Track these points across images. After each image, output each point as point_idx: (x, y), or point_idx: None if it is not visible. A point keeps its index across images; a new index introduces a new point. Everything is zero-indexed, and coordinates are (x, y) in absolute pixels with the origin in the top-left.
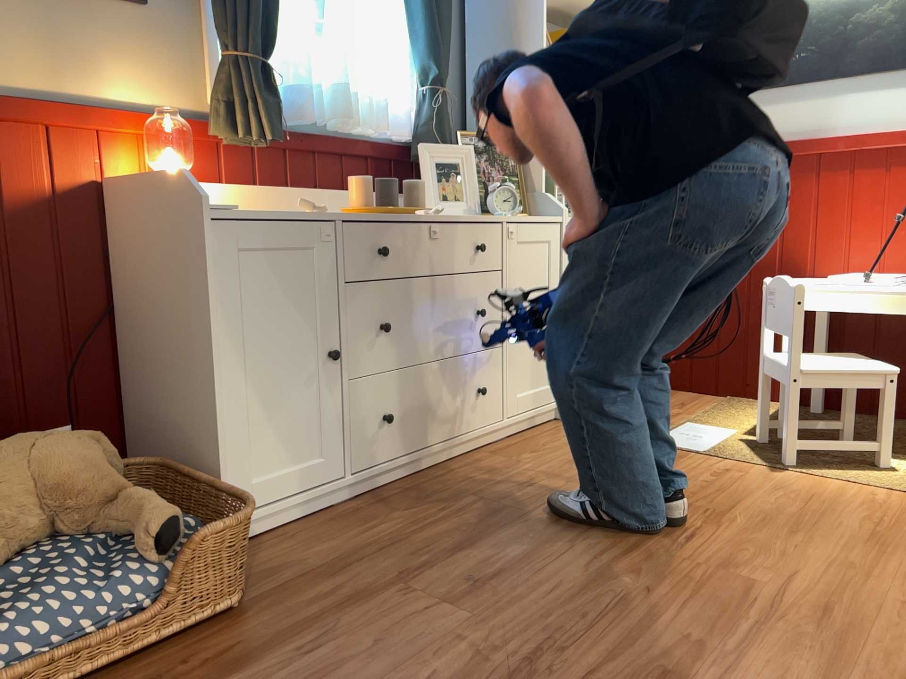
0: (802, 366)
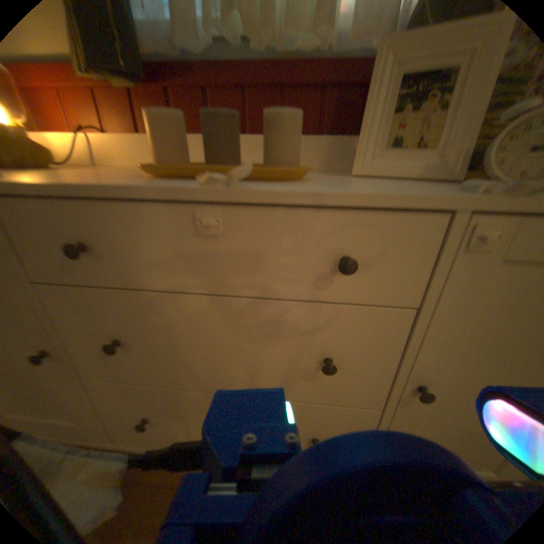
0: None
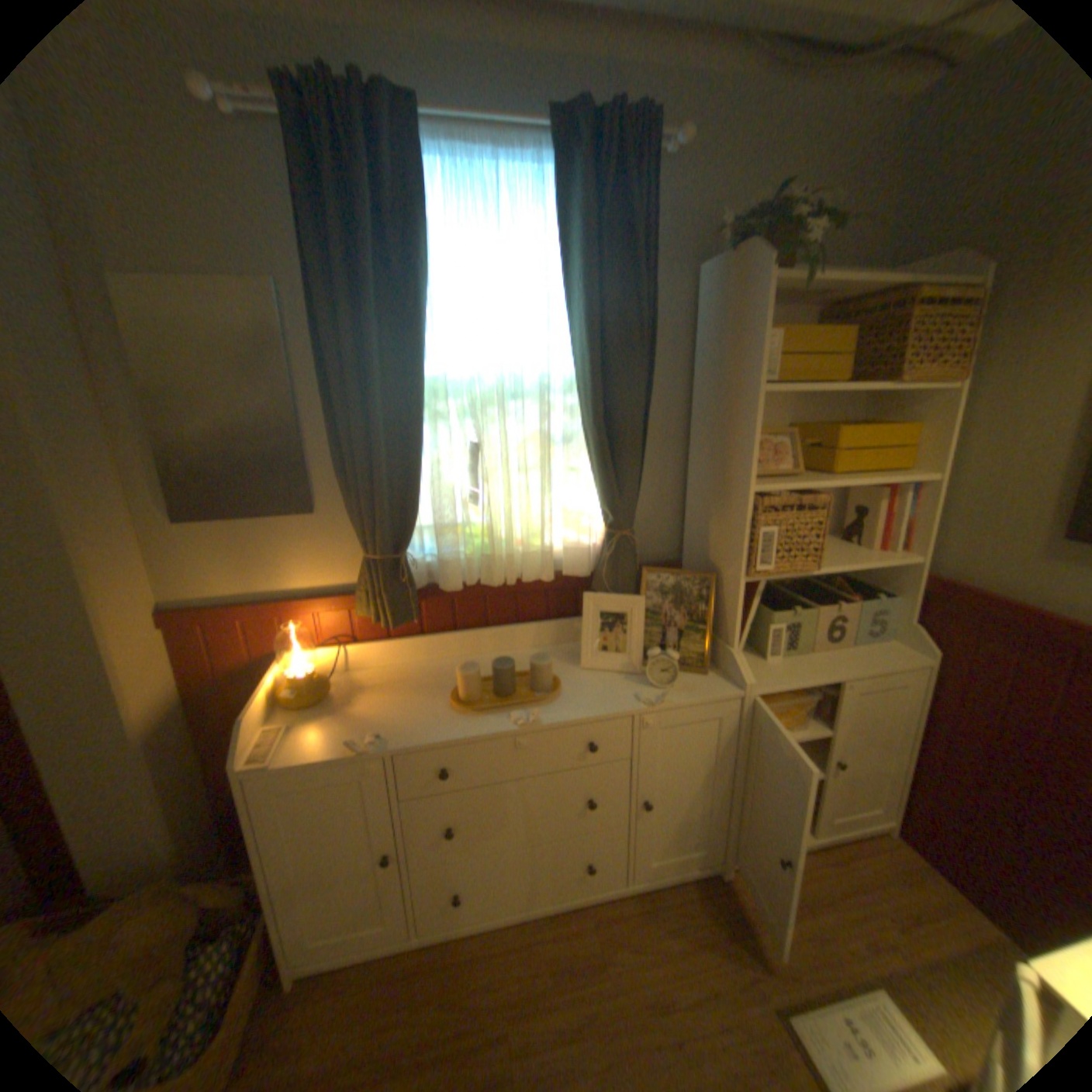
0: None
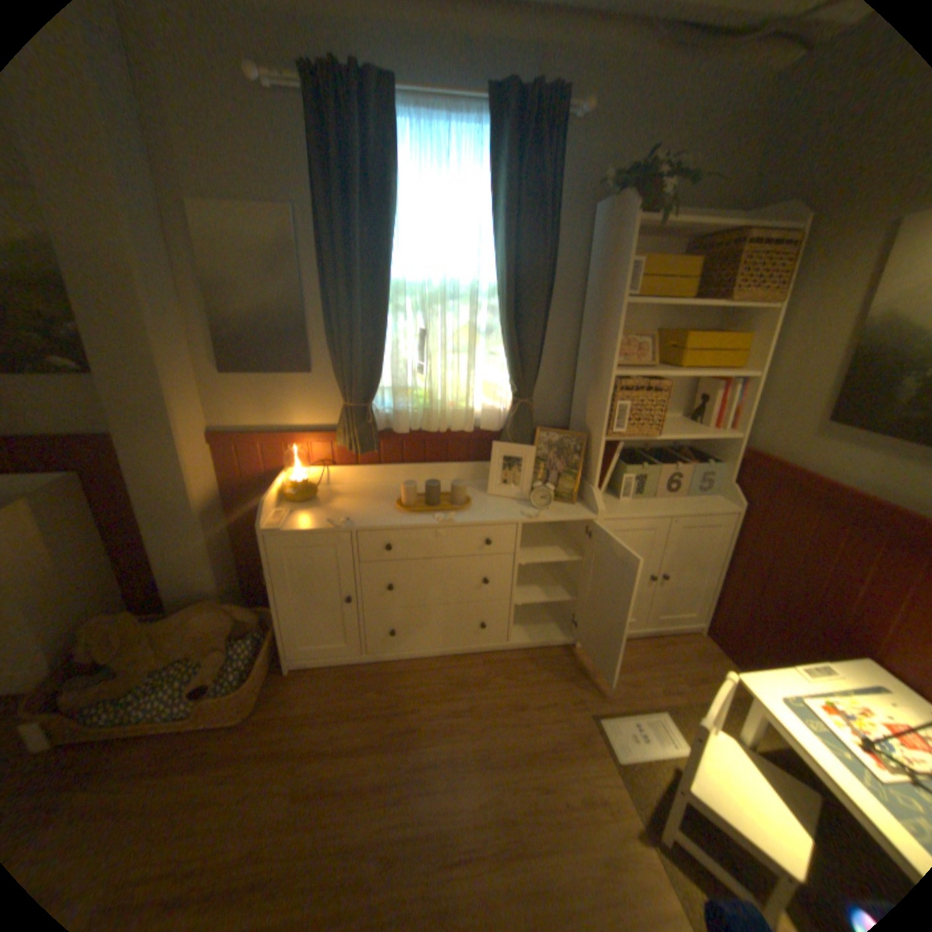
0: (701, 787)
